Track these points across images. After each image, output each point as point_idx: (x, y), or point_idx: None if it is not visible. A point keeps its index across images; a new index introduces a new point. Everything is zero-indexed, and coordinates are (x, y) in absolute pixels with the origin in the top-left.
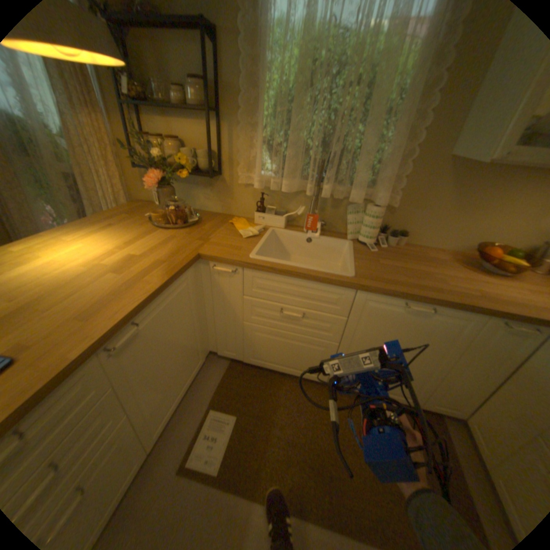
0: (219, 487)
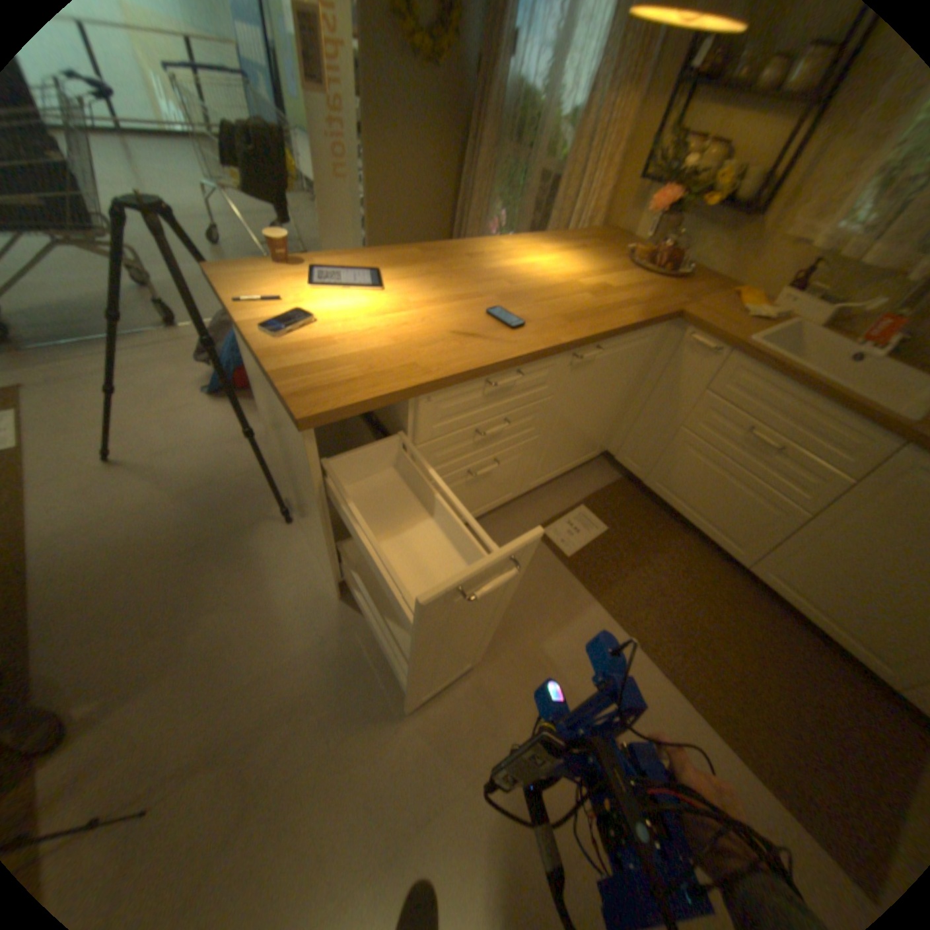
0: (567, 567)
